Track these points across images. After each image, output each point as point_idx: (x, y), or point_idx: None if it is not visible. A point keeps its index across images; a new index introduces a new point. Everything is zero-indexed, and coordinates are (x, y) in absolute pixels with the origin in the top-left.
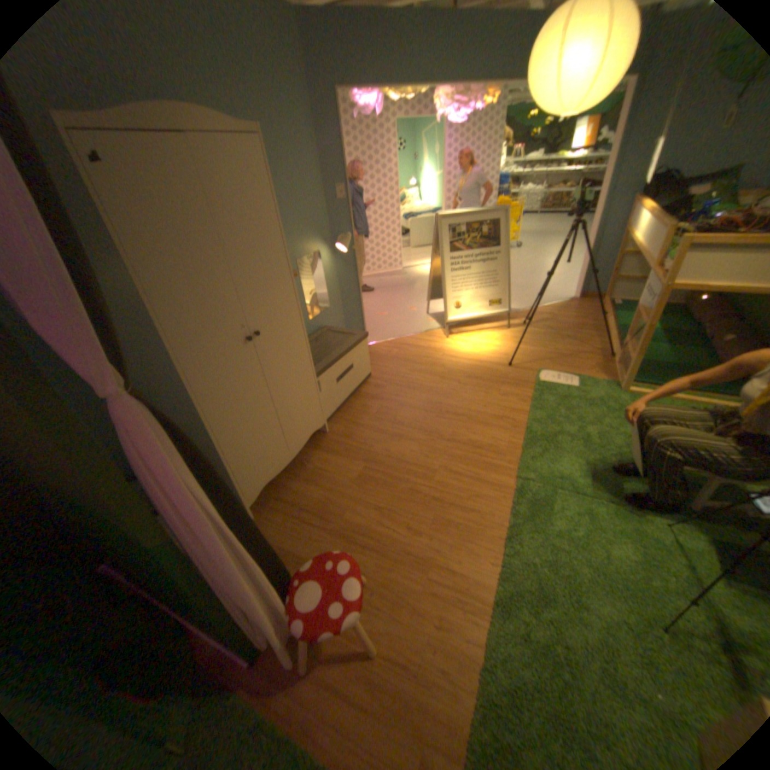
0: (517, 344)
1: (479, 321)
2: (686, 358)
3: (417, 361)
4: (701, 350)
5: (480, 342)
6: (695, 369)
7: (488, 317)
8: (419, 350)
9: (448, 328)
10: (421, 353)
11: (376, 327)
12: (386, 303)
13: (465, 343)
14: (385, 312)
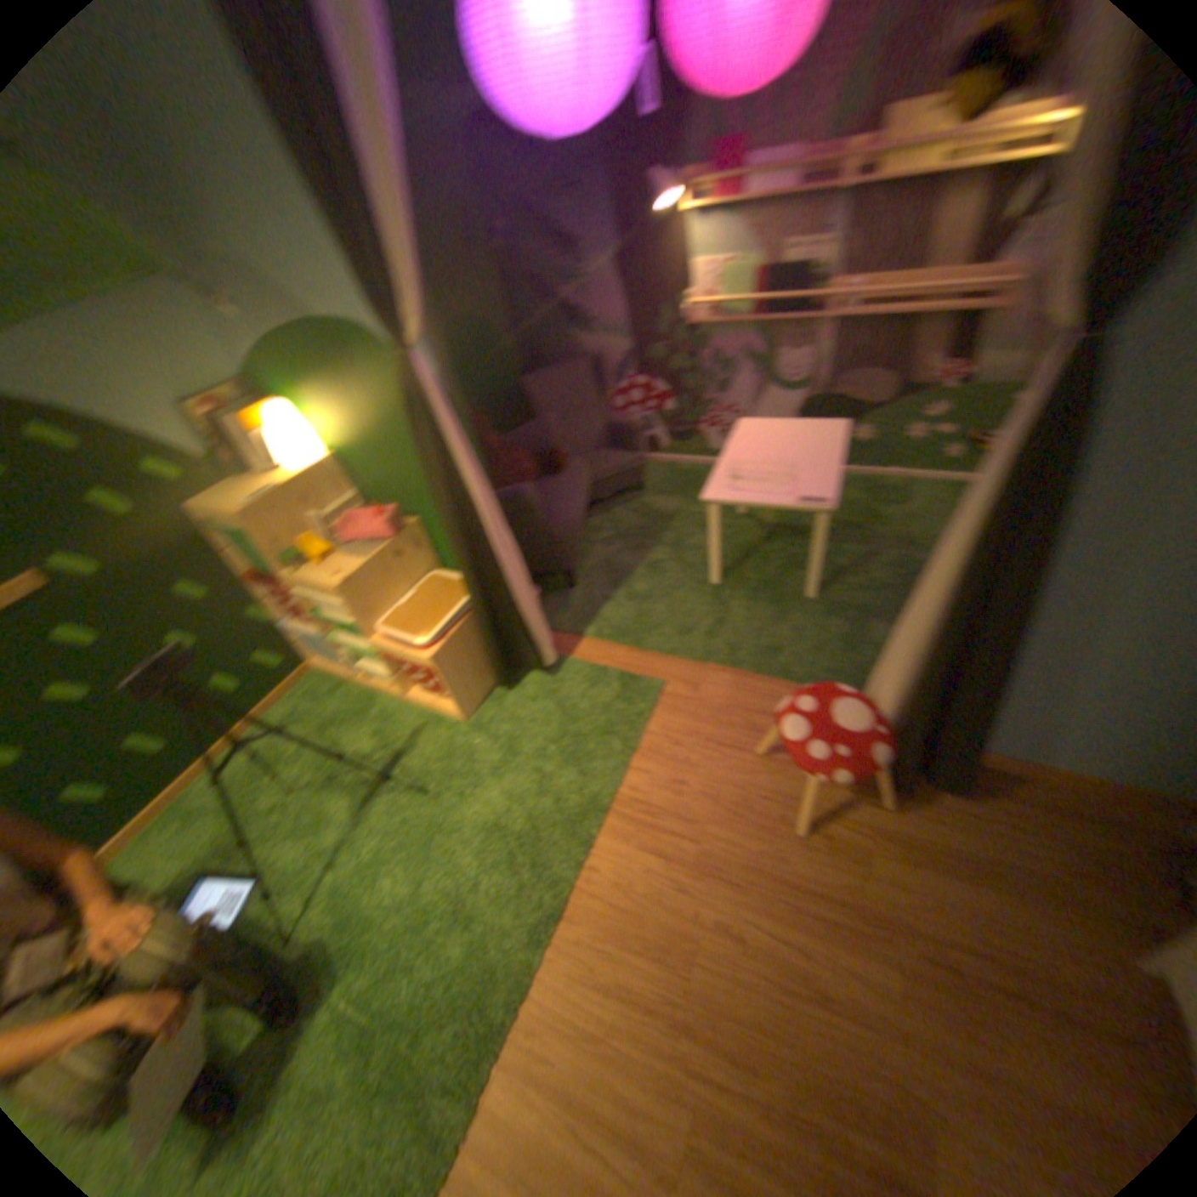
0: None
1: None
2: None
3: None
4: None
5: None
6: None
7: None
8: None
9: None
10: None
11: None
12: None
13: None
14: None
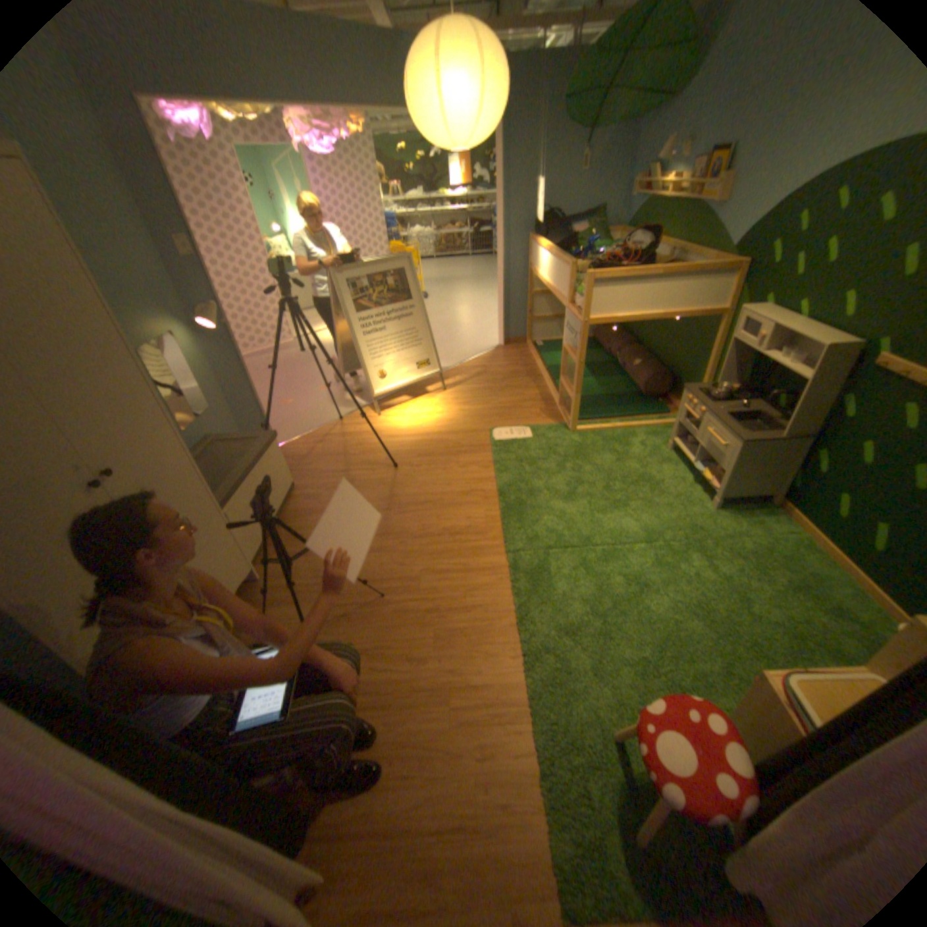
0: (458, 406)
1: (410, 389)
2: (609, 388)
3: (352, 452)
4: (617, 377)
5: (419, 412)
6: (619, 396)
7: (418, 382)
8: (349, 438)
9: (376, 403)
10: (353, 440)
11: (282, 421)
12: (285, 387)
13: (402, 417)
14: (289, 398)
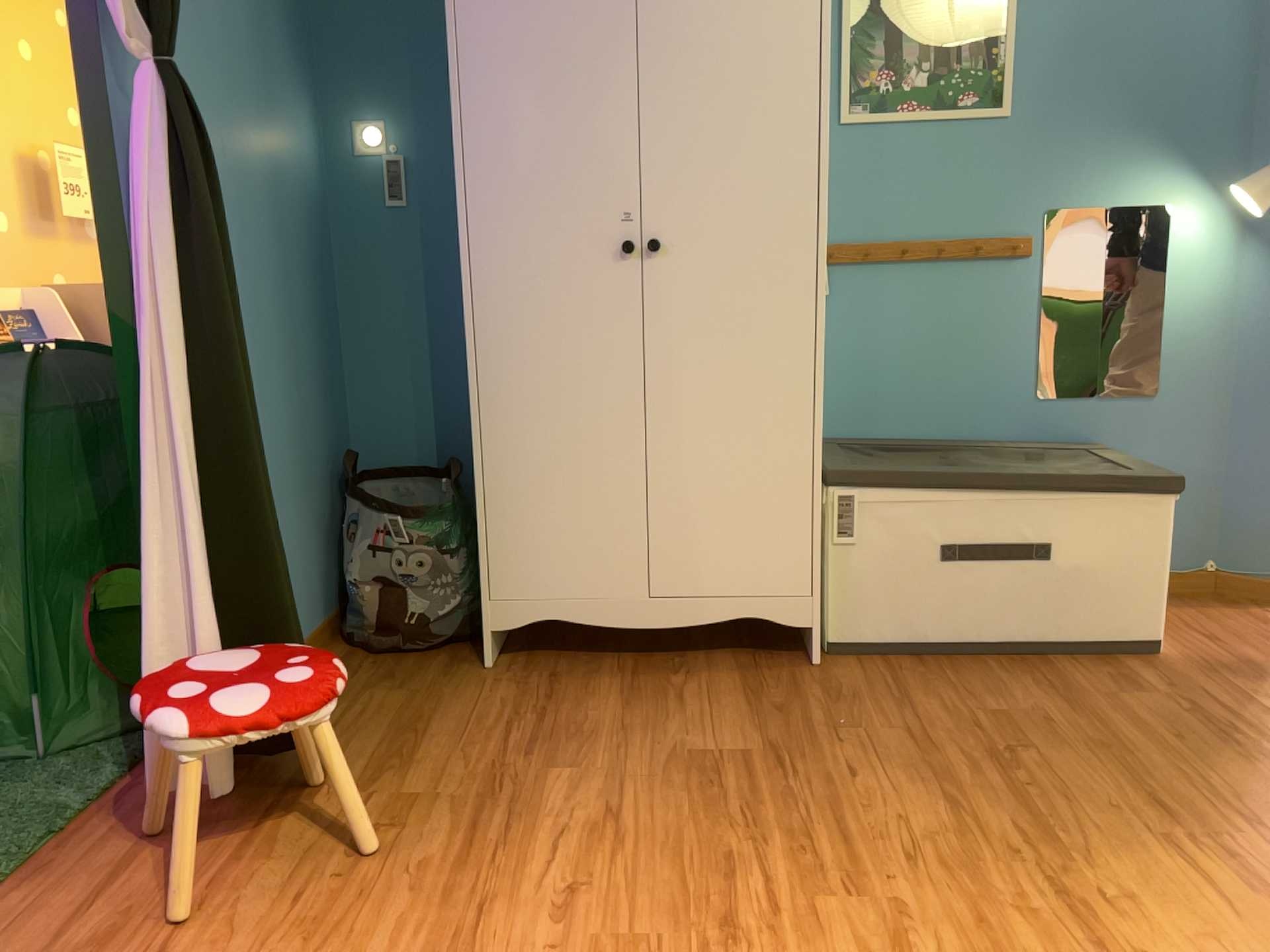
0: None
1: None
2: None
3: None
4: None
5: None
6: None
7: None
8: None
9: None
10: None
11: None
12: None
13: None
14: None
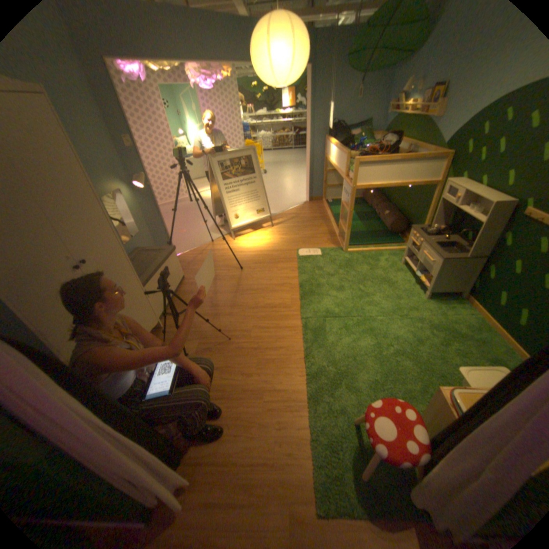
0: (280, 236)
1: (253, 225)
2: (369, 227)
3: (217, 260)
4: (375, 221)
5: (257, 239)
6: (375, 232)
7: (258, 222)
8: (217, 252)
9: (233, 233)
10: (218, 253)
11: (179, 242)
12: (183, 223)
13: (247, 241)
14: (184, 229)
